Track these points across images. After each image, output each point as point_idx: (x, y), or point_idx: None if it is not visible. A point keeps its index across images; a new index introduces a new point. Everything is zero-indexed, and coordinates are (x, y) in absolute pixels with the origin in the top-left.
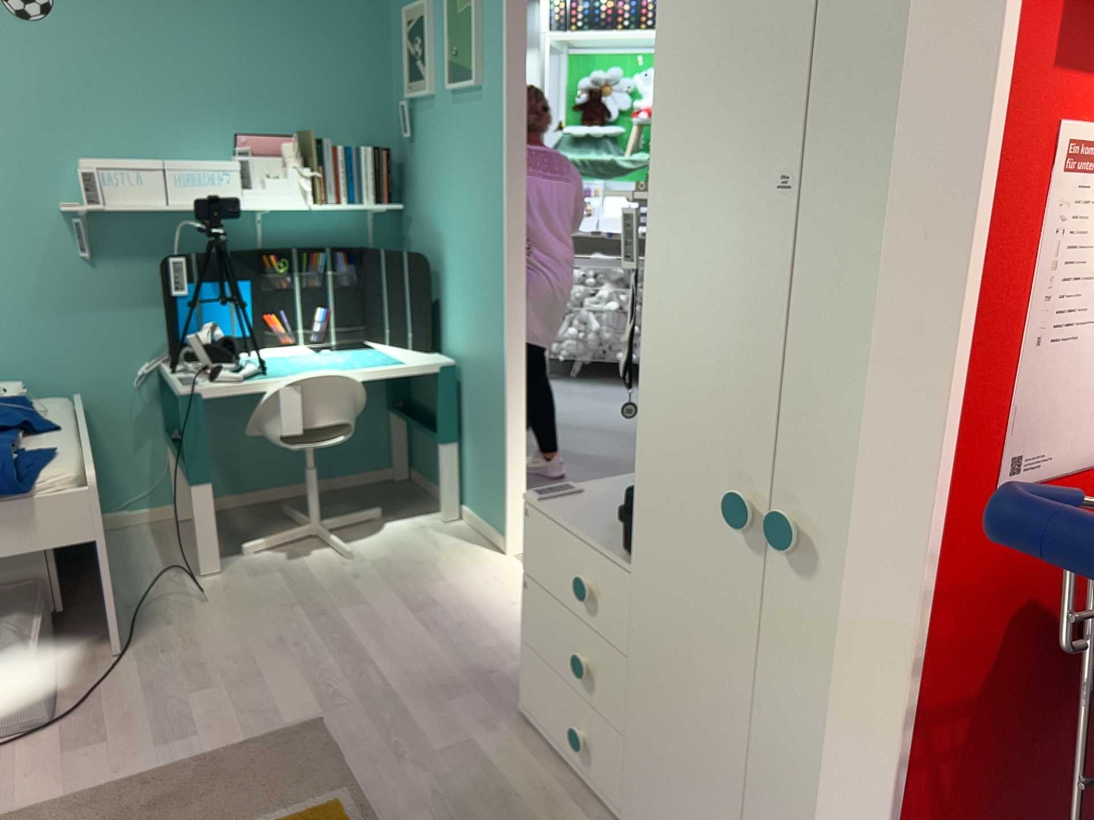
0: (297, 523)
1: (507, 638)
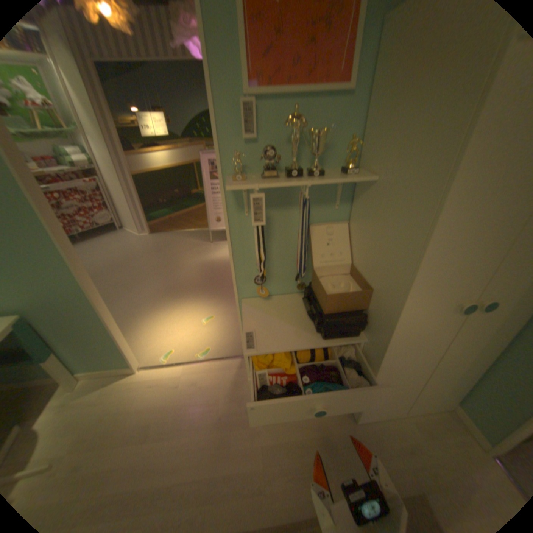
0: None
1: (199, 400)
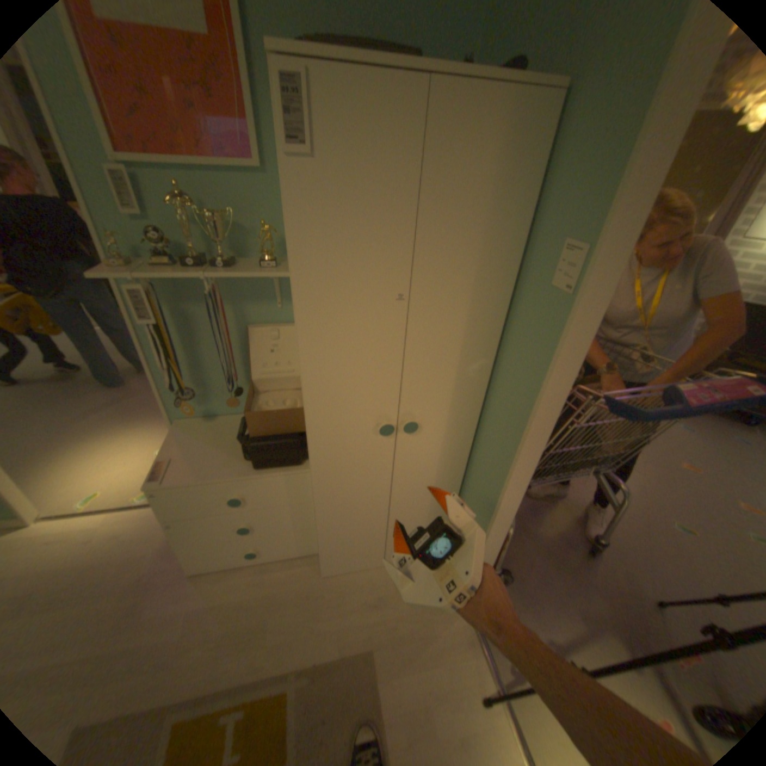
0: None
1: (116, 560)
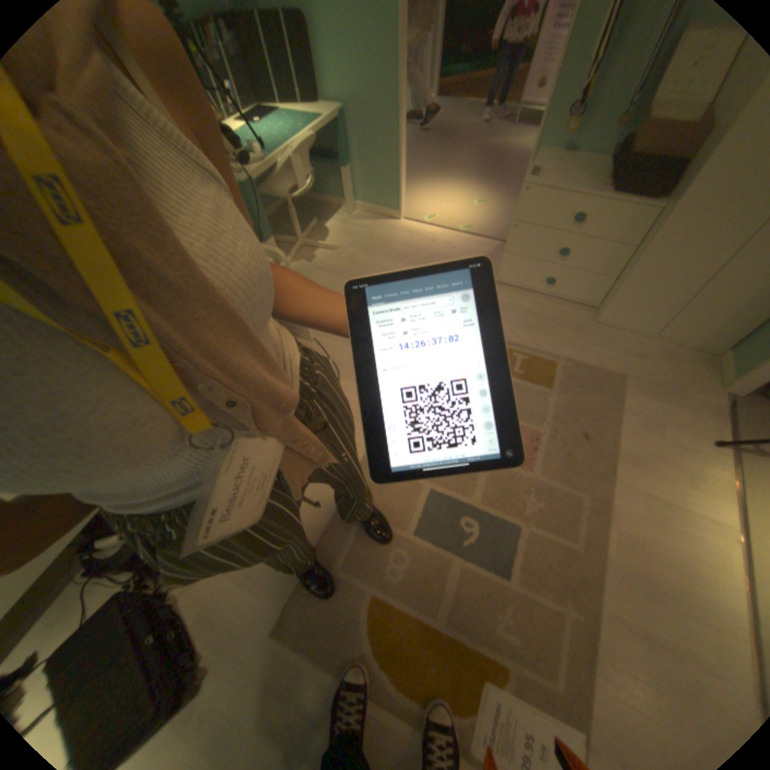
0: (280, 243)
1: (450, 256)
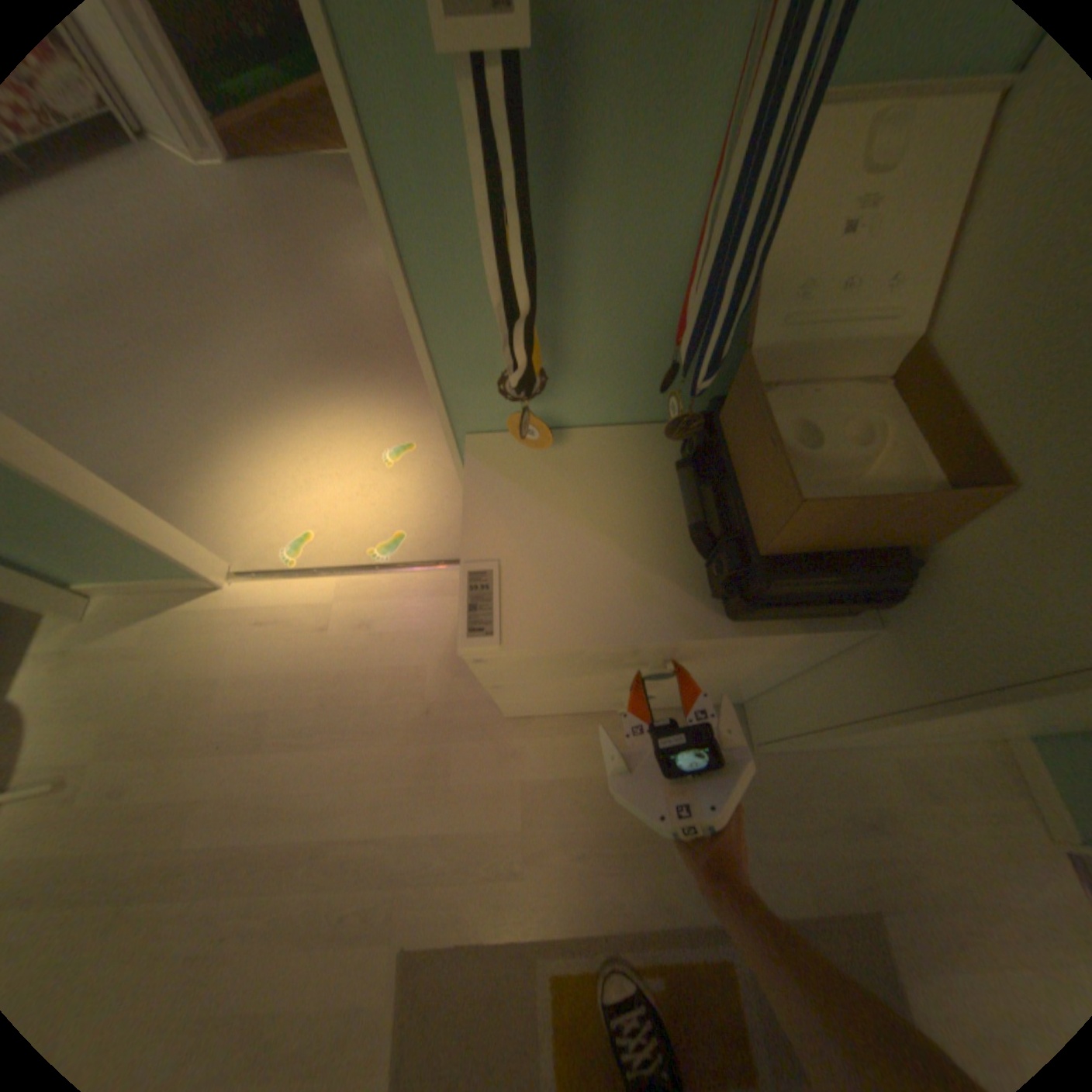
0: None
1: (379, 668)
